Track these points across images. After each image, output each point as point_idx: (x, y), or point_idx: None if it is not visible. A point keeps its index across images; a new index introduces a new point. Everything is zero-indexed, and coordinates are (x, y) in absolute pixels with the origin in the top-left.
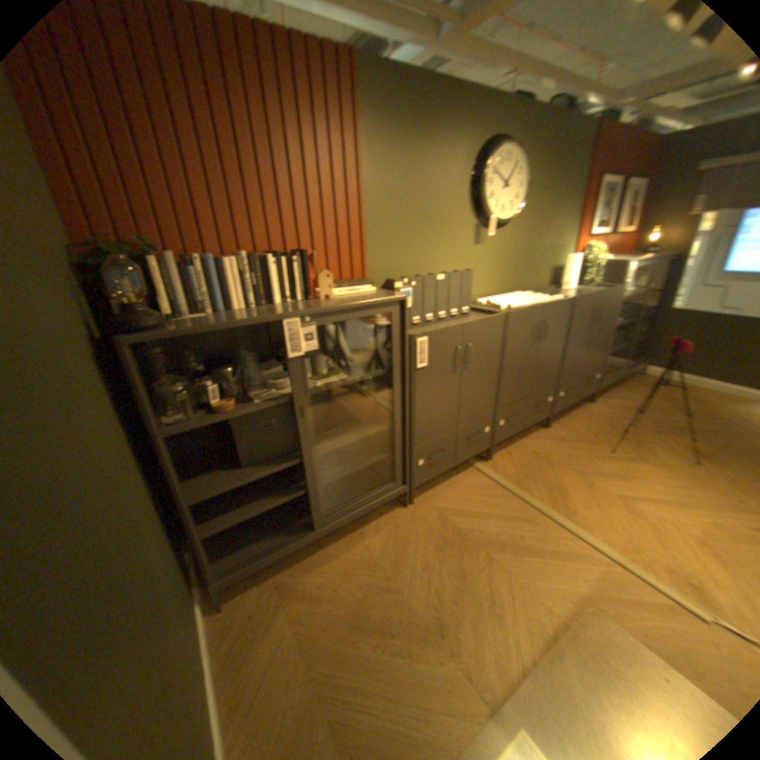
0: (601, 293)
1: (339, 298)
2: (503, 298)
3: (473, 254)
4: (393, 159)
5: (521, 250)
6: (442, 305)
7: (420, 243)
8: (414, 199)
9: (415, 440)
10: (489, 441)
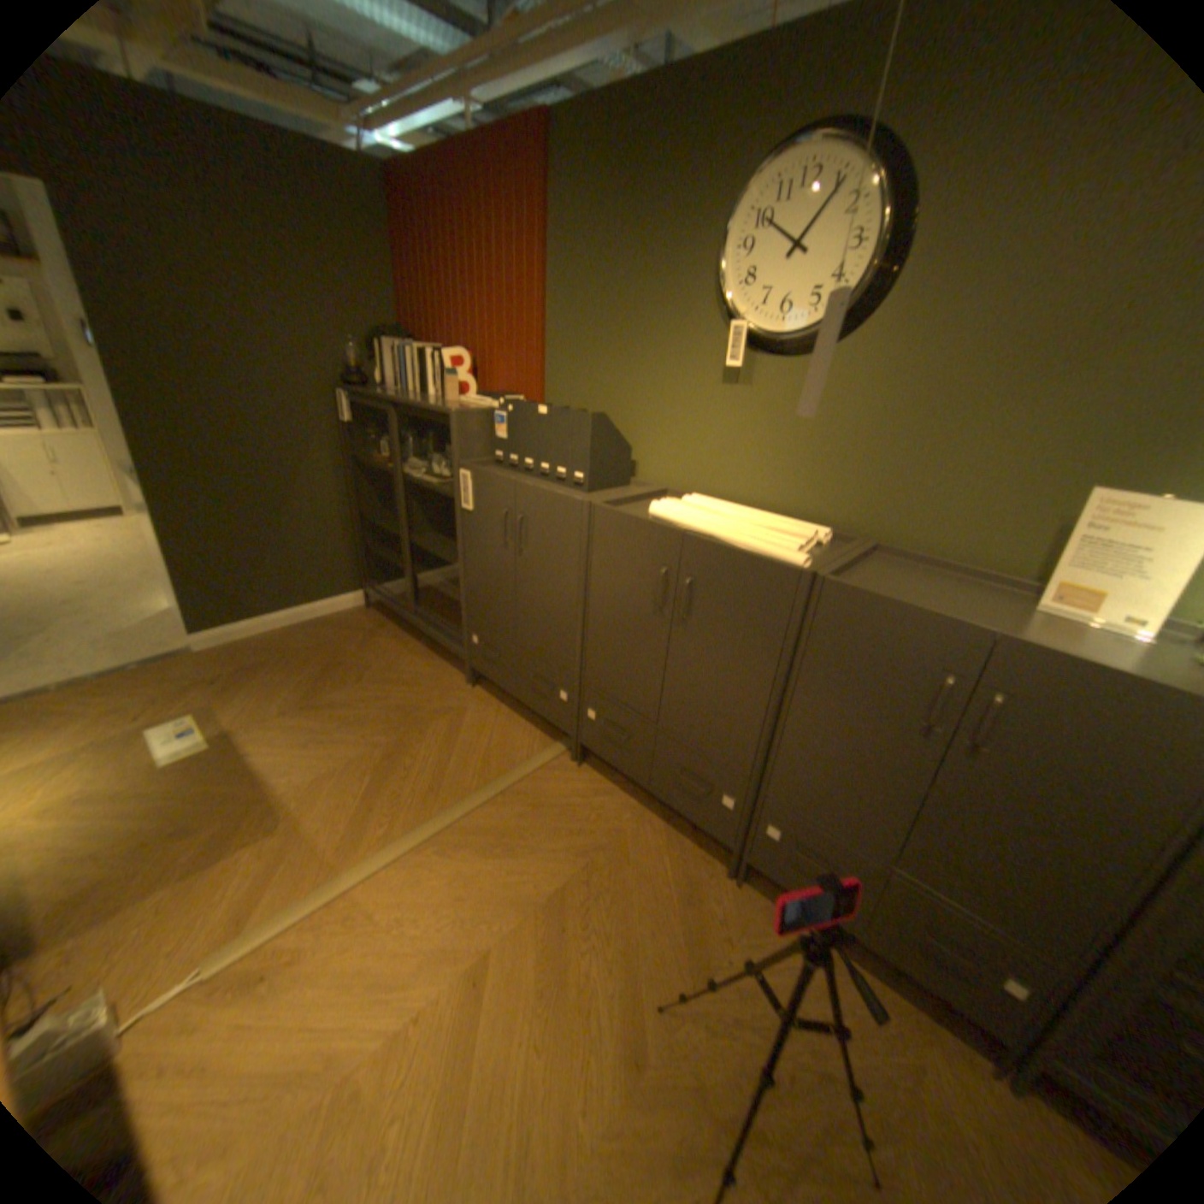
0: (995, 638)
1: (452, 402)
2: (716, 506)
3: (718, 403)
4: (585, 236)
5: (883, 424)
6: (546, 453)
7: (615, 363)
8: (610, 294)
9: (470, 601)
10: (569, 719)
